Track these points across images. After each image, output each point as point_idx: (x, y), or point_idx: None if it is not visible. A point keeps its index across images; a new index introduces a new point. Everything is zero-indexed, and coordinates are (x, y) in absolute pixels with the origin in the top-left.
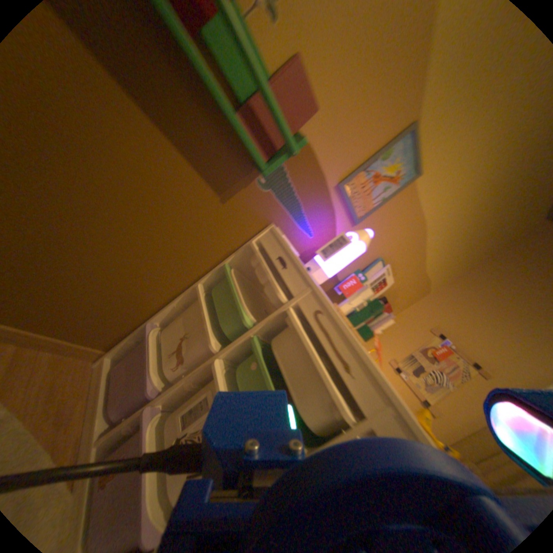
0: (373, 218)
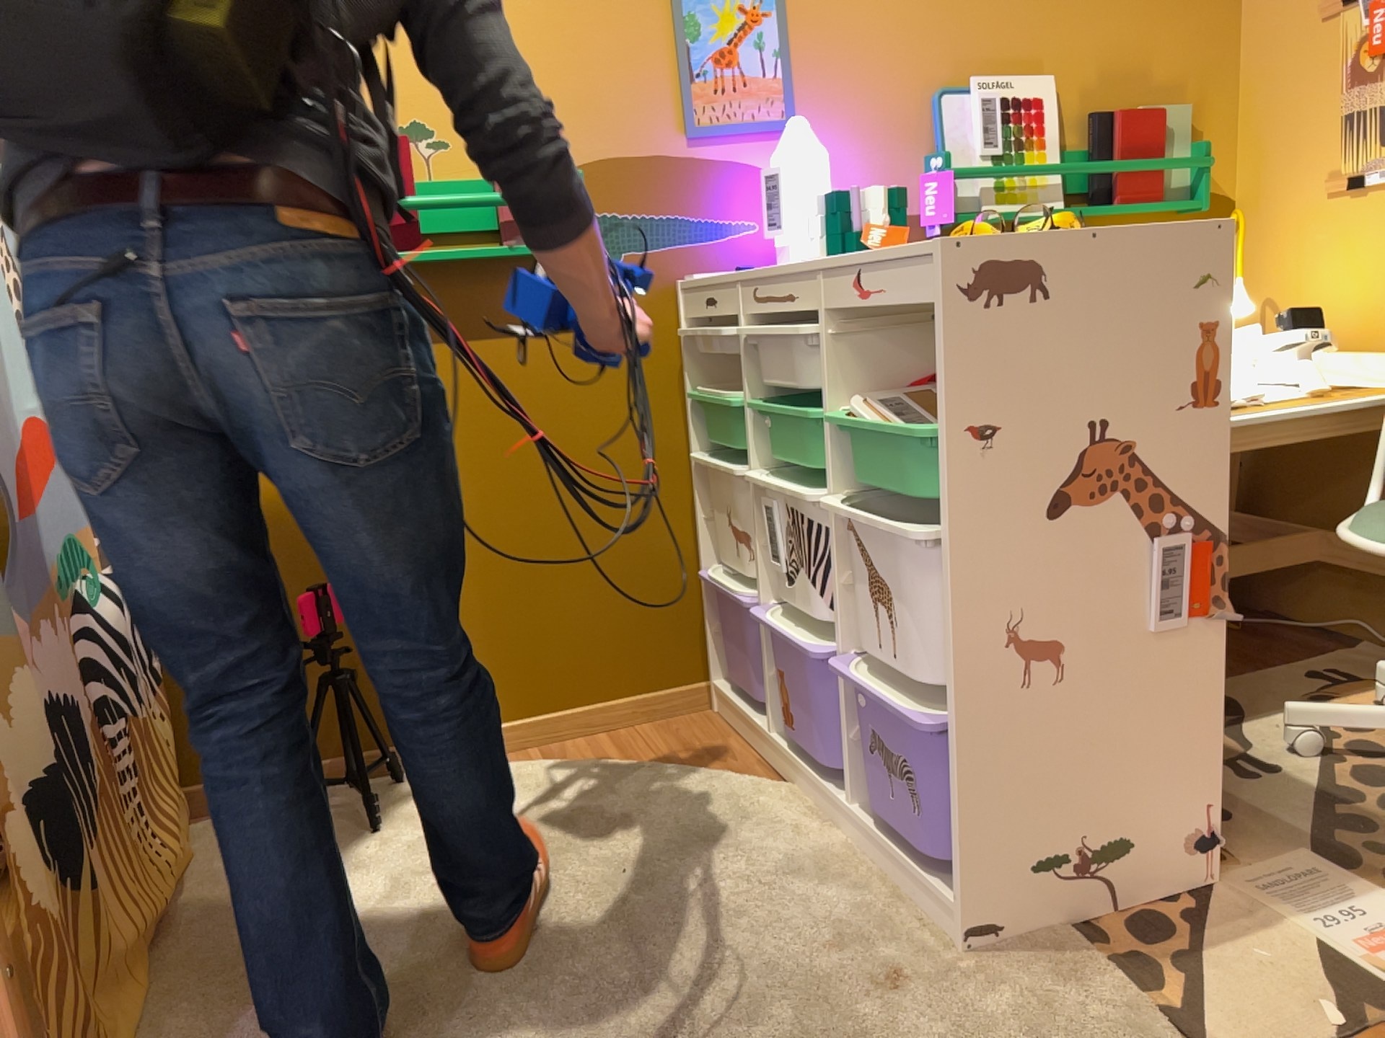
0: (797, 86)
